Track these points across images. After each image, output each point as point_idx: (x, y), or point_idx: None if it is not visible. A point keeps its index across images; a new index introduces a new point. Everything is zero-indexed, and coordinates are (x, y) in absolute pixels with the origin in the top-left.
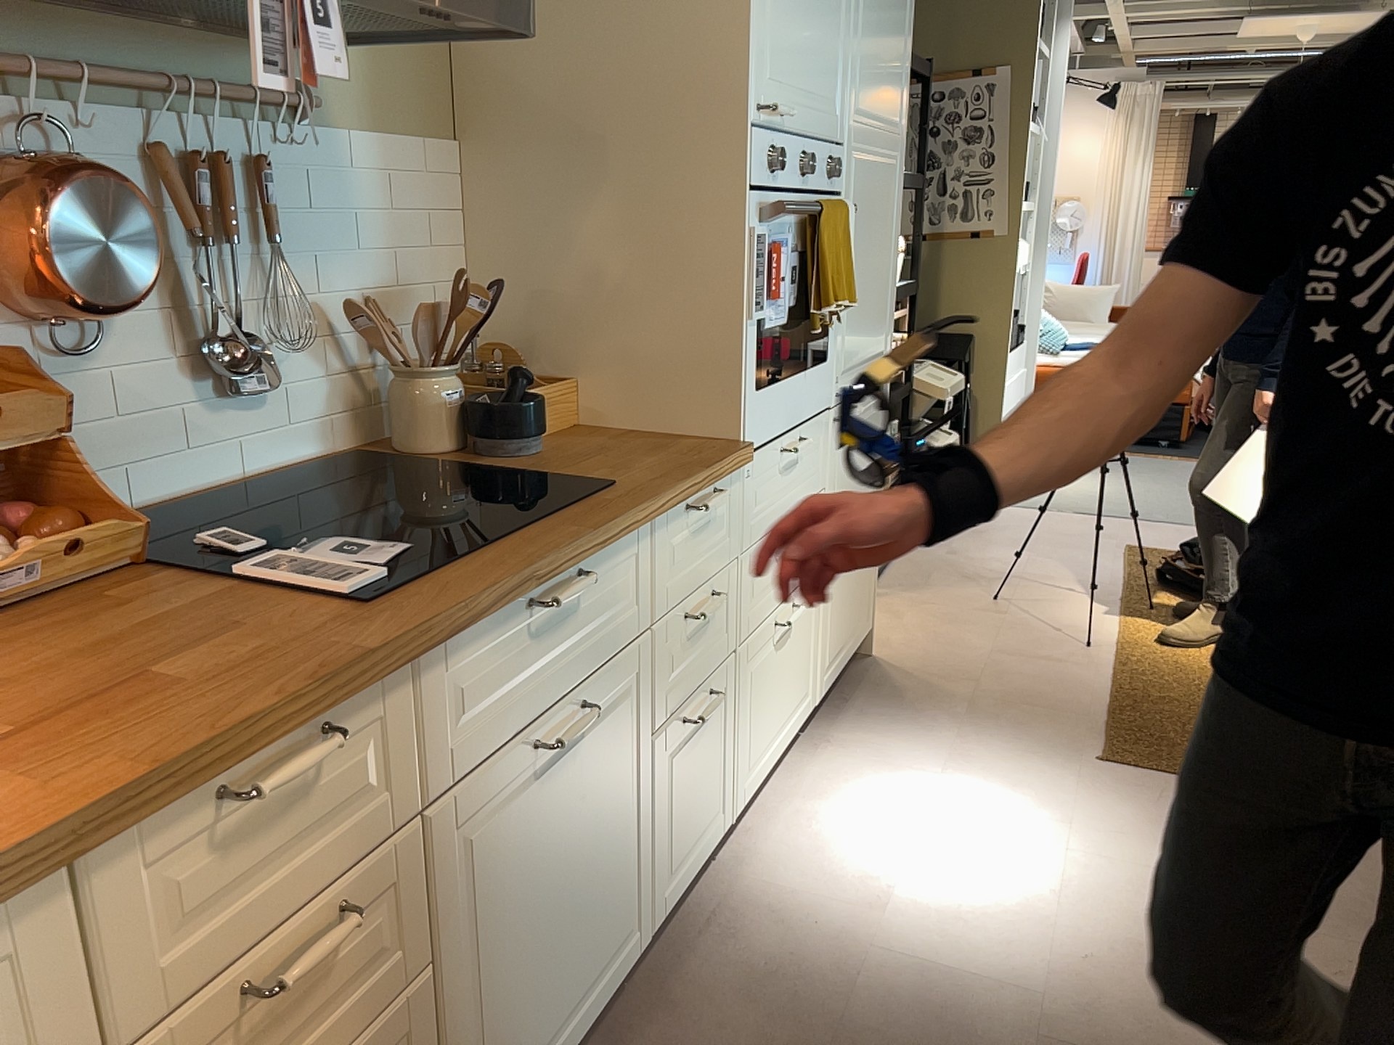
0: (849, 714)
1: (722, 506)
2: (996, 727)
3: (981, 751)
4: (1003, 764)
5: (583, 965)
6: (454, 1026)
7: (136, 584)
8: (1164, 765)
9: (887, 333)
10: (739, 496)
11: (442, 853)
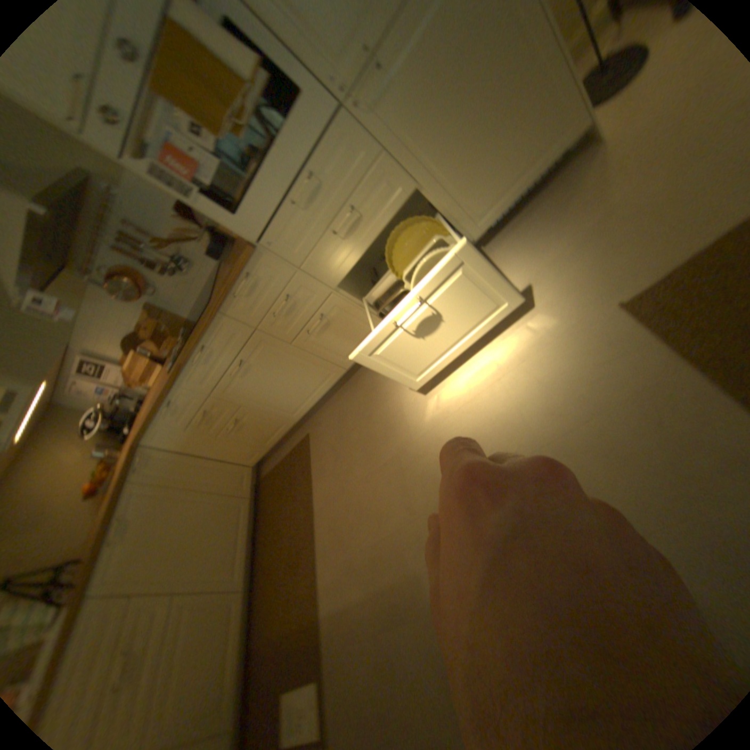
0: (522, 228)
1: (263, 270)
2: (595, 250)
3: (554, 279)
4: (552, 296)
5: (309, 386)
6: (262, 407)
7: (178, 346)
8: (670, 329)
9: None
10: (273, 256)
11: (224, 395)
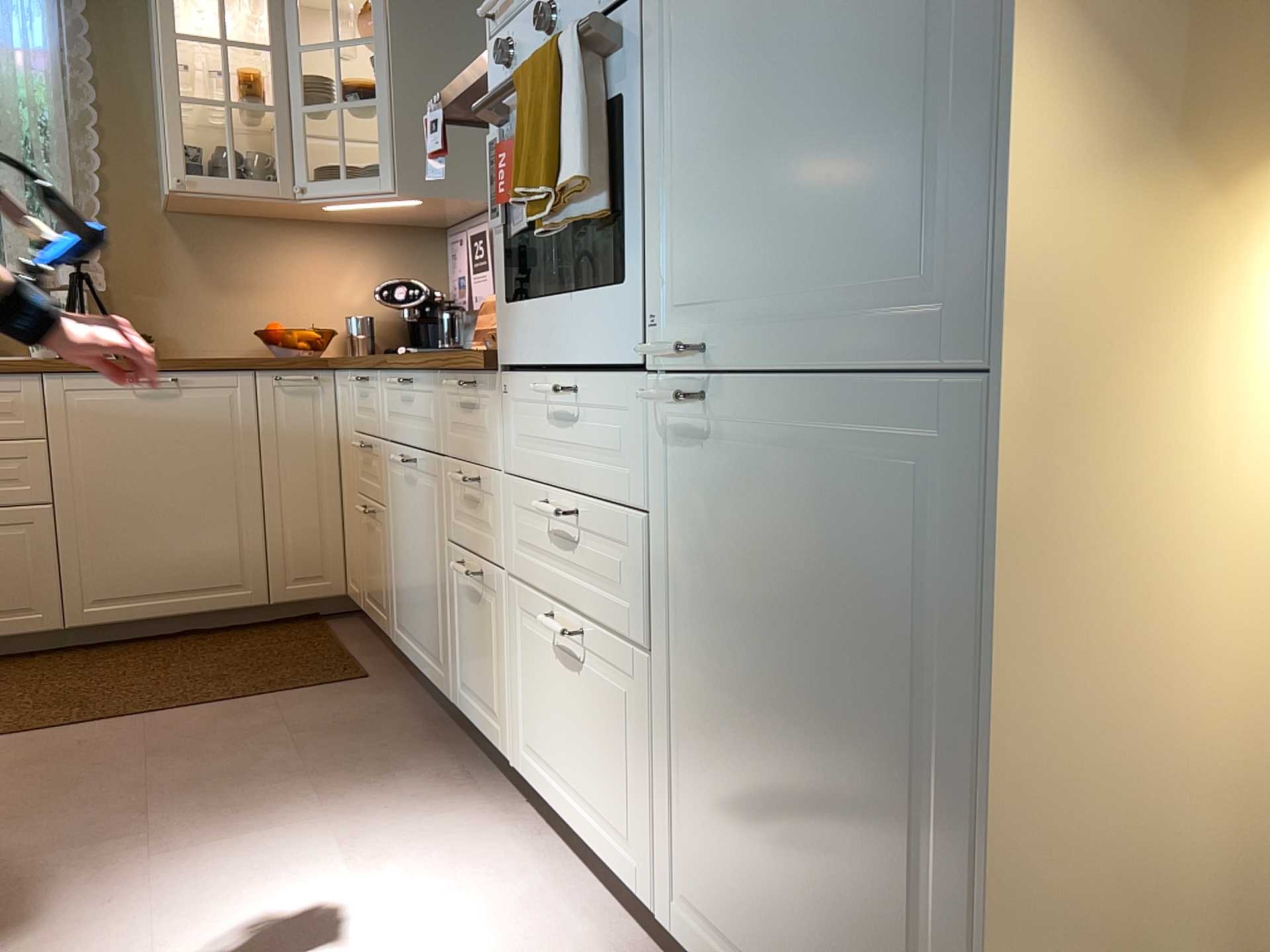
0: None
1: (486, 405)
2: None
3: None
4: None
5: (423, 629)
6: (390, 551)
7: None
8: None
9: (965, 219)
10: (501, 407)
11: (386, 464)
